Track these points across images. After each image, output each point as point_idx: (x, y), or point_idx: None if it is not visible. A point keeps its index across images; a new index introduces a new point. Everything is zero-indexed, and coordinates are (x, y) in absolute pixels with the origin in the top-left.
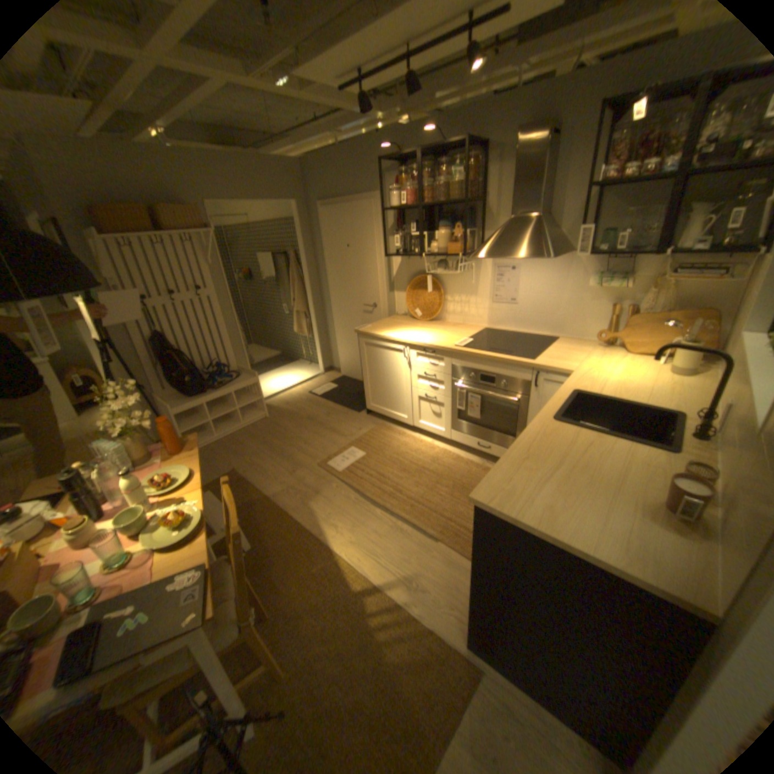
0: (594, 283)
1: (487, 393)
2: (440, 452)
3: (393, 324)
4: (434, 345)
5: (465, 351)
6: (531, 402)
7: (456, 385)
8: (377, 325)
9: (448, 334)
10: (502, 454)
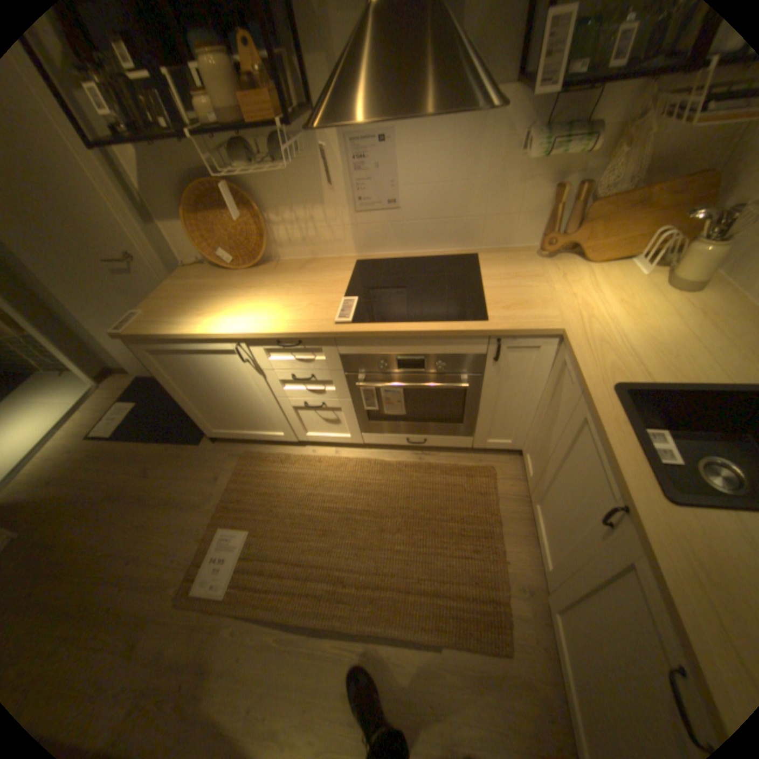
0: (534, 149)
1: (416, 385)
2: (357, 467)
3: (186, 291)
4: (296, 331)
5: (362, 330)
6: (486, 379)
7: (359, 383)
8: (155, 305)
9: (304, 292)
10: (443, 442)
